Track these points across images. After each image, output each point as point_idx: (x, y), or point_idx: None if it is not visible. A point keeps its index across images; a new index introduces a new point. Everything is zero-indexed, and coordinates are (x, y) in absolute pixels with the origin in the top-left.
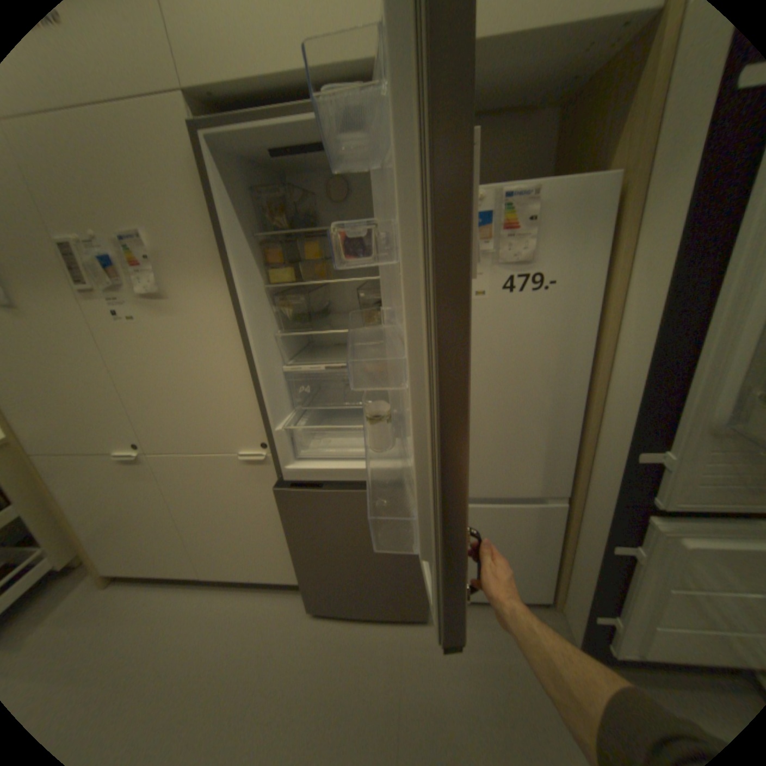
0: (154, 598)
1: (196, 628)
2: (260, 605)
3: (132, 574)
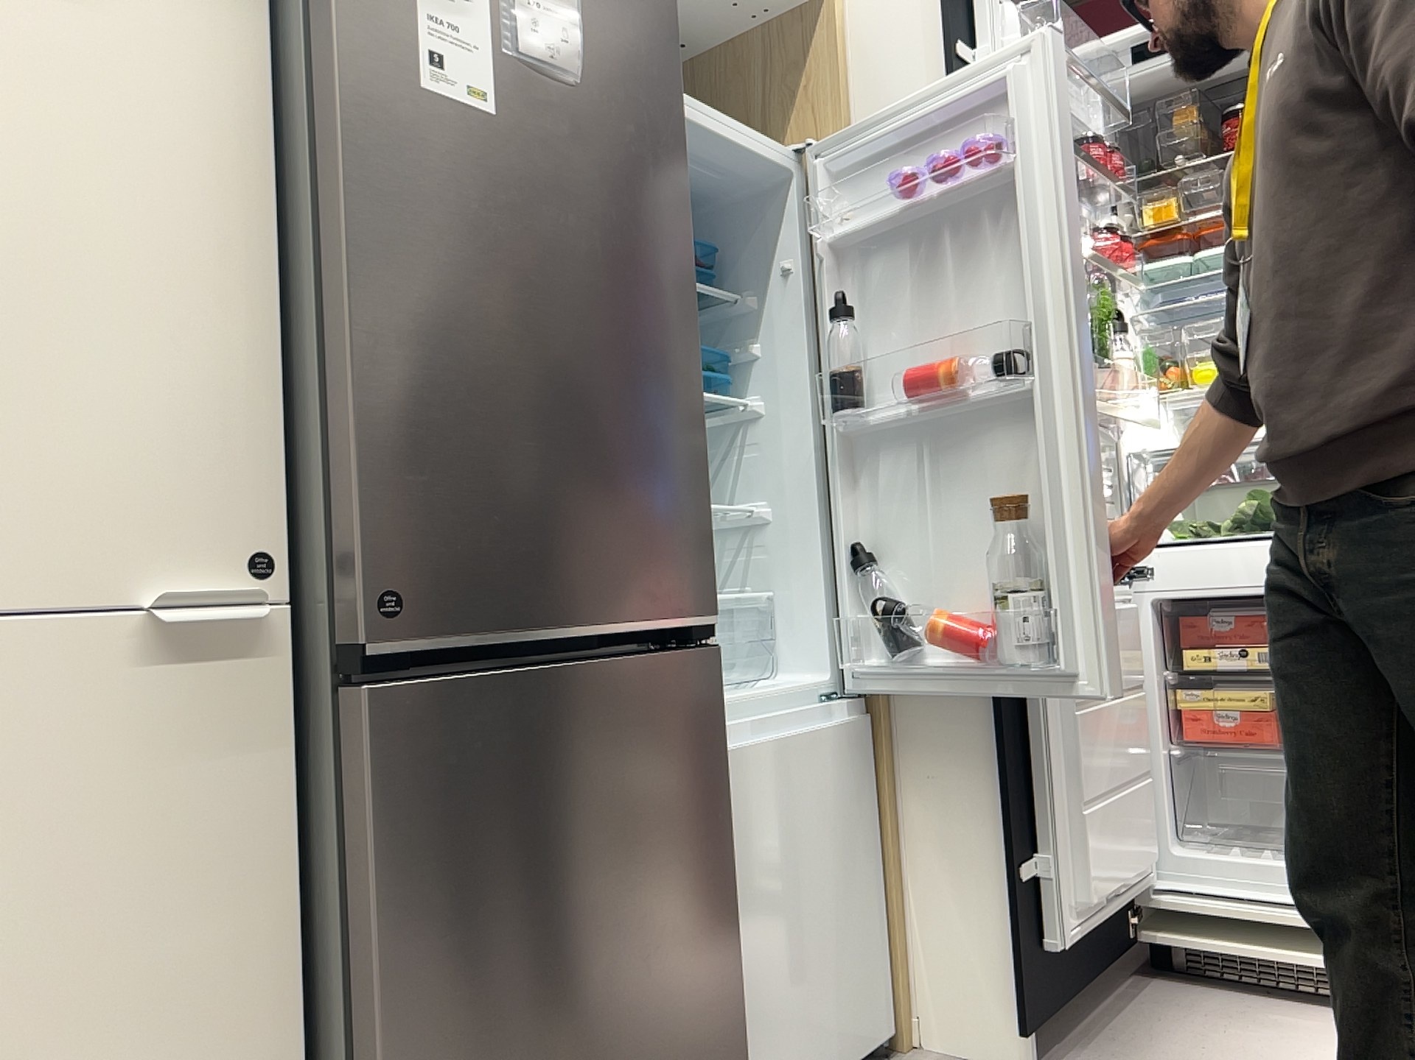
0: None
1: None
2: None
3: None
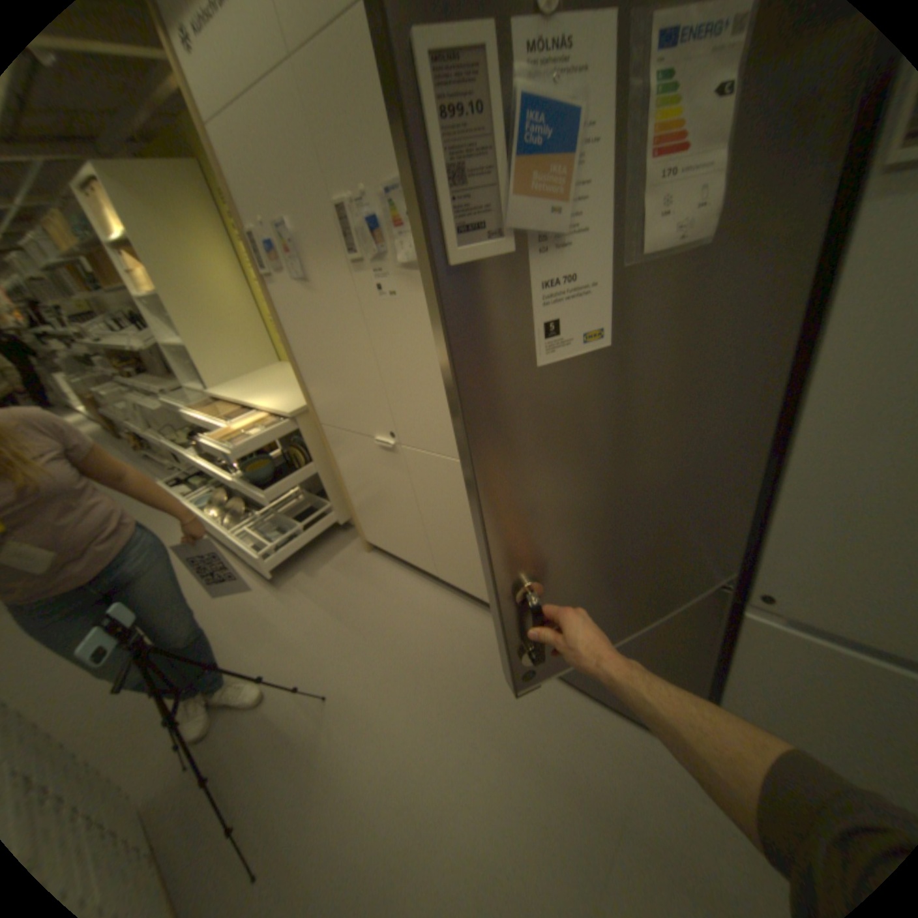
0: (402, 578)
1: (430, 621)
2: (489, 627)
3: (387, 549)
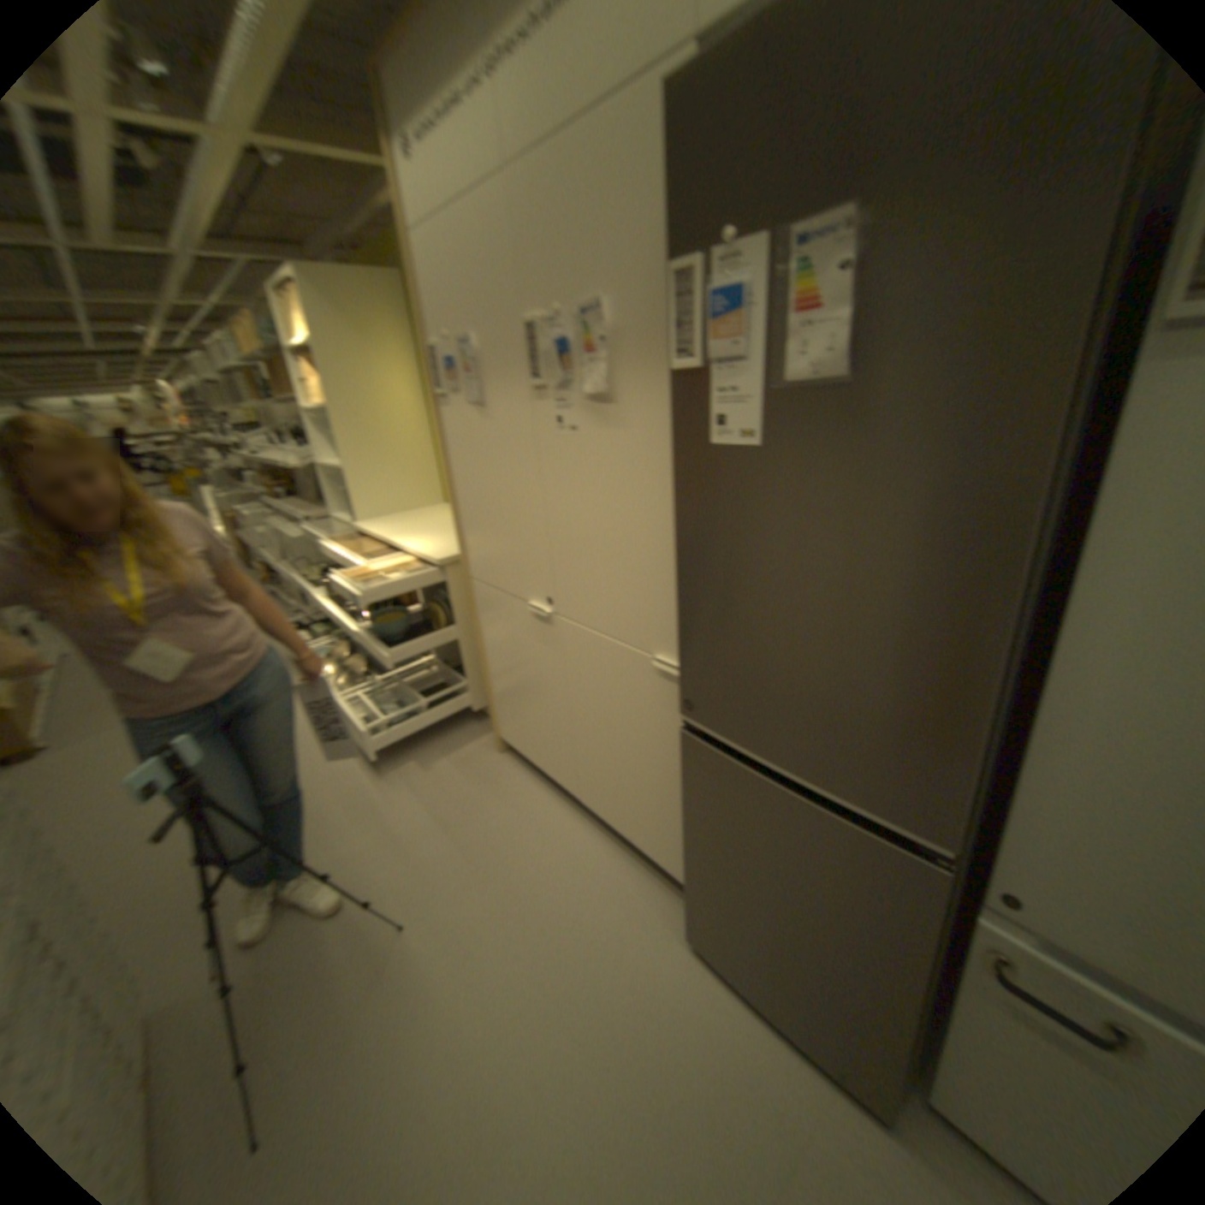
0: (533, 794)
1: (556, 858)
2: (633, 883)
3: (522, 753)
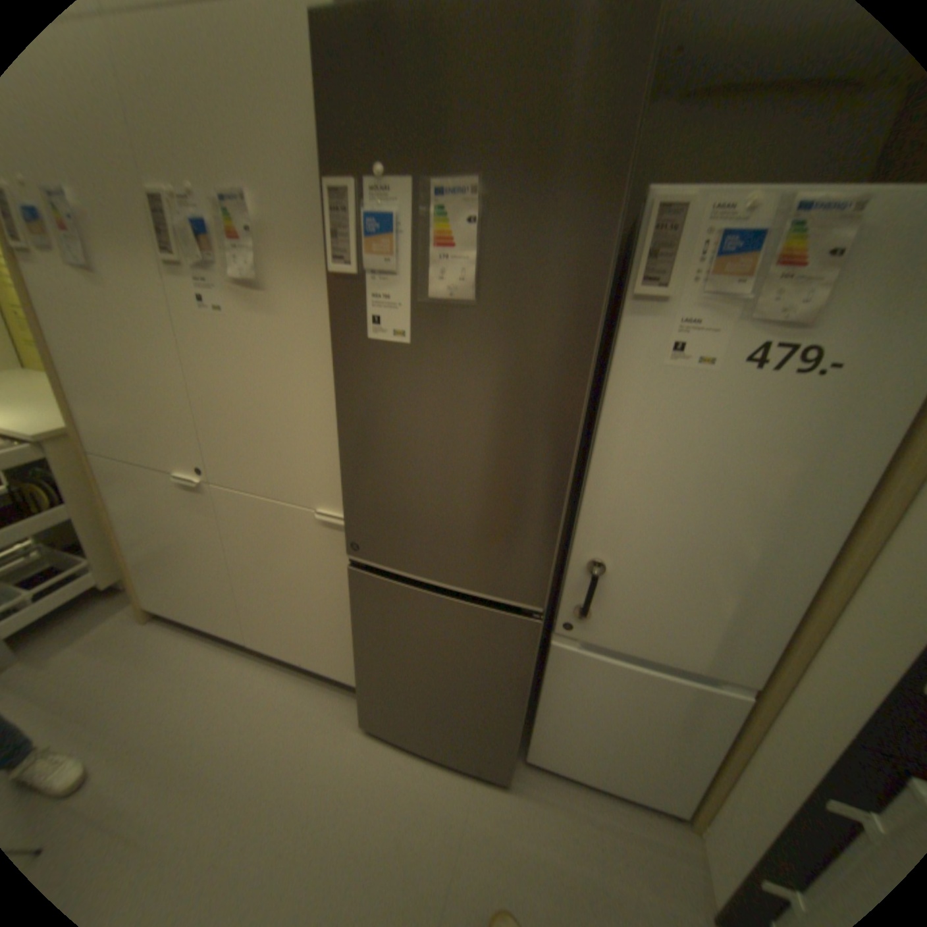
0: (193, 652)
1: (229, 703)
2: (307, 698)
3: (175, 617)
